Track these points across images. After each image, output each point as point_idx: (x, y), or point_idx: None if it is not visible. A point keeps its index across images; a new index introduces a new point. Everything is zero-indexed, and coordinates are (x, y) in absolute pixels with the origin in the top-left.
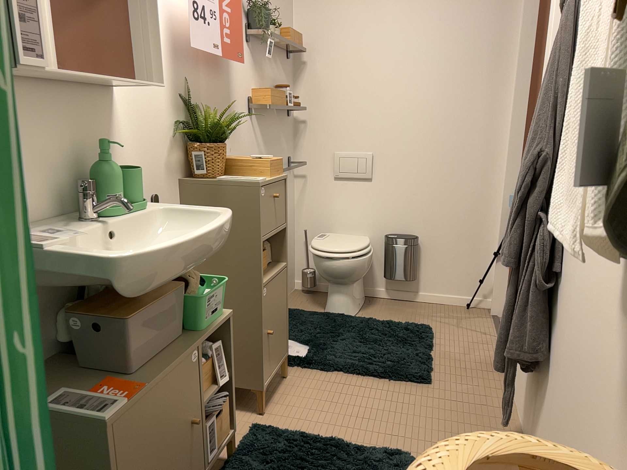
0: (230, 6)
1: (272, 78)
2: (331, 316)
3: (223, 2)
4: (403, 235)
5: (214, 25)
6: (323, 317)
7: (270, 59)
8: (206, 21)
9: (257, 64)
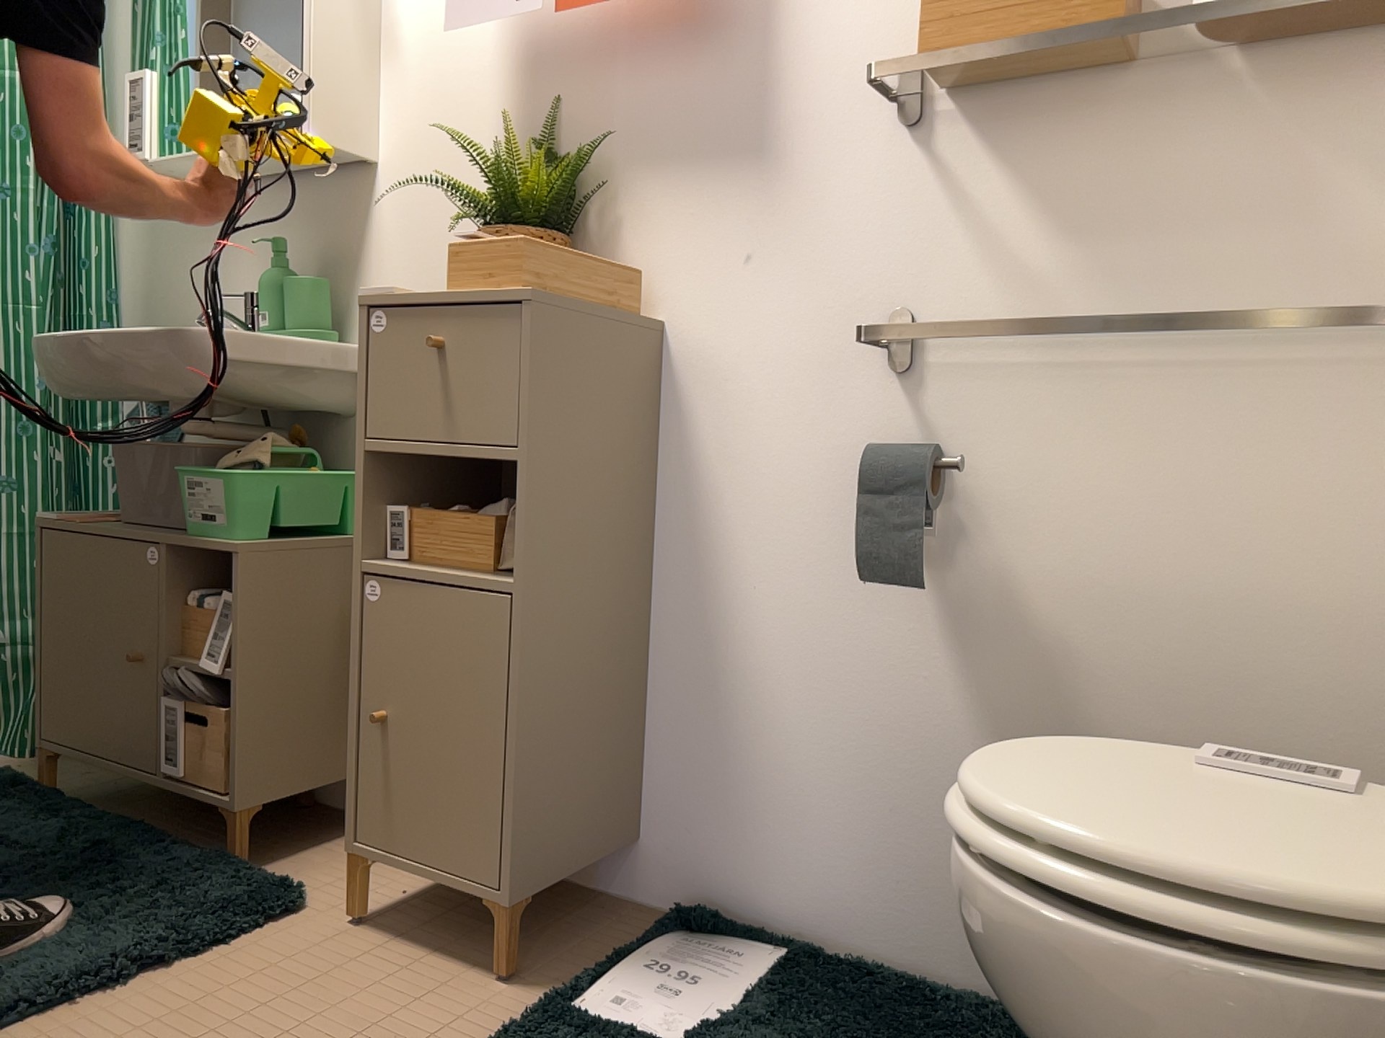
0: None
1: None
2: None
3: None
4: None
5: None
6: None
7: None
8: None
9: None
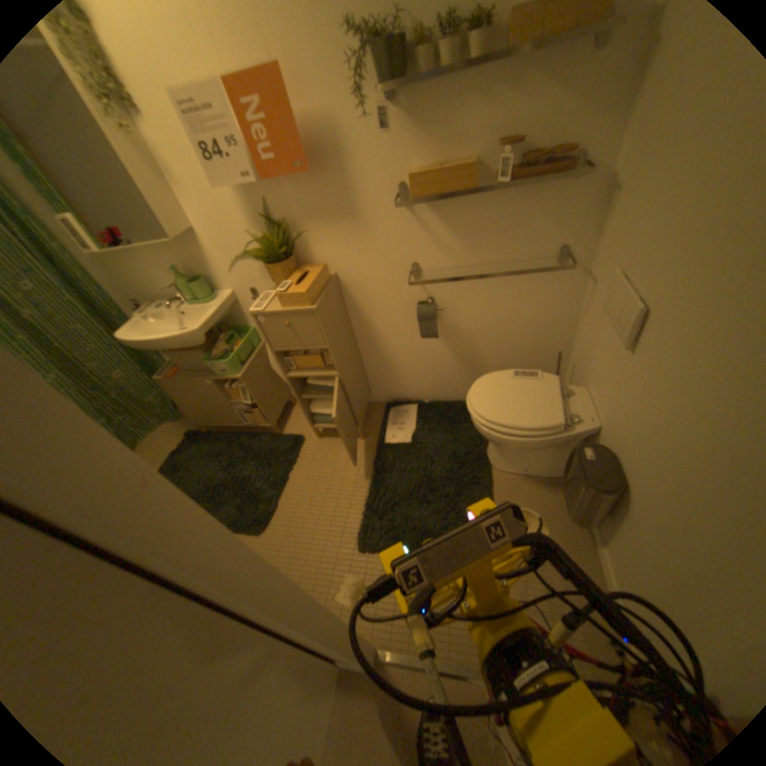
0: (257, 105)
1: (495, 123)
2: (477, 447)
3: (242, 109)
4: (606, 469)
5: (232, 150)
6: (474, 440)
7: (488, 86)
8: (219, 153)
9: (429, 119)
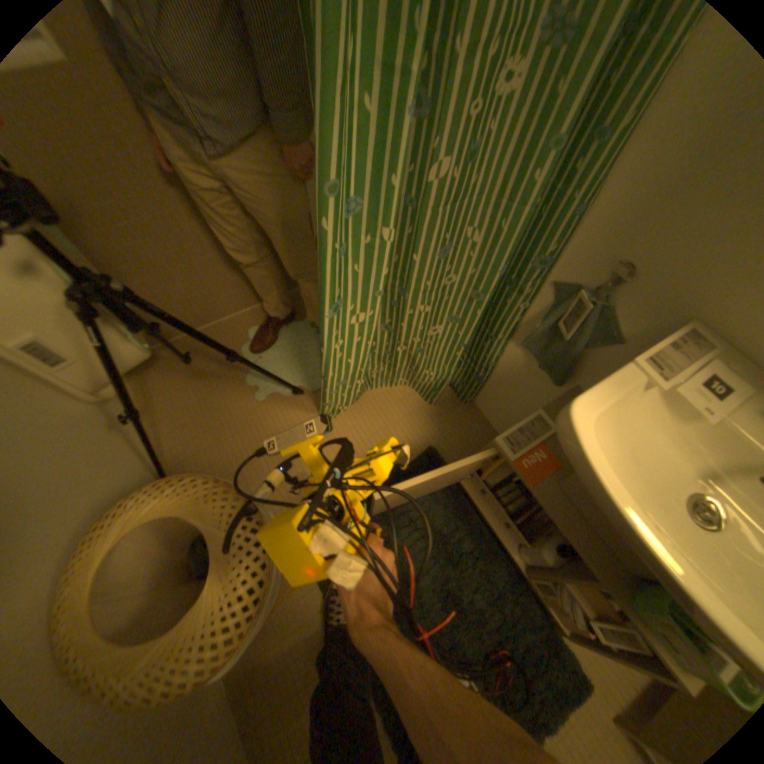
0: None
1: None
2: None
3: None
4: None
5: None
6: None
7: None
8: None
9: None
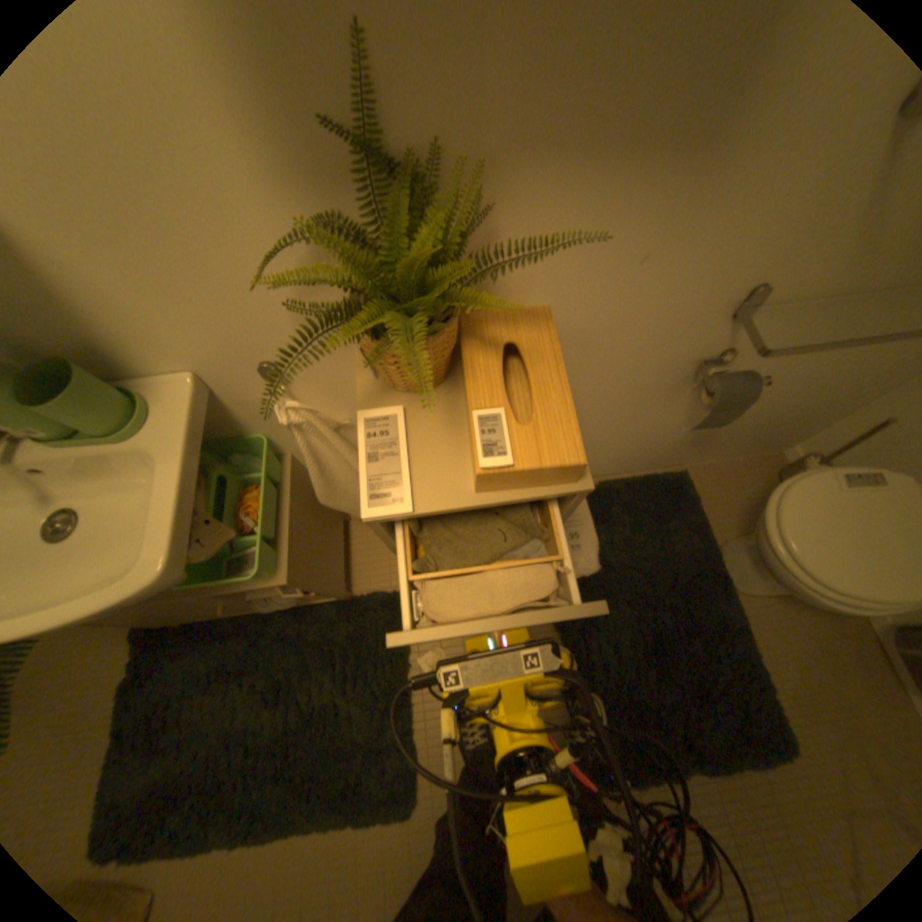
0: None
1: None
2: (709, 563)
3: None
4: None
5: None
6: (699, 550)
7: None
8: None
9: None
